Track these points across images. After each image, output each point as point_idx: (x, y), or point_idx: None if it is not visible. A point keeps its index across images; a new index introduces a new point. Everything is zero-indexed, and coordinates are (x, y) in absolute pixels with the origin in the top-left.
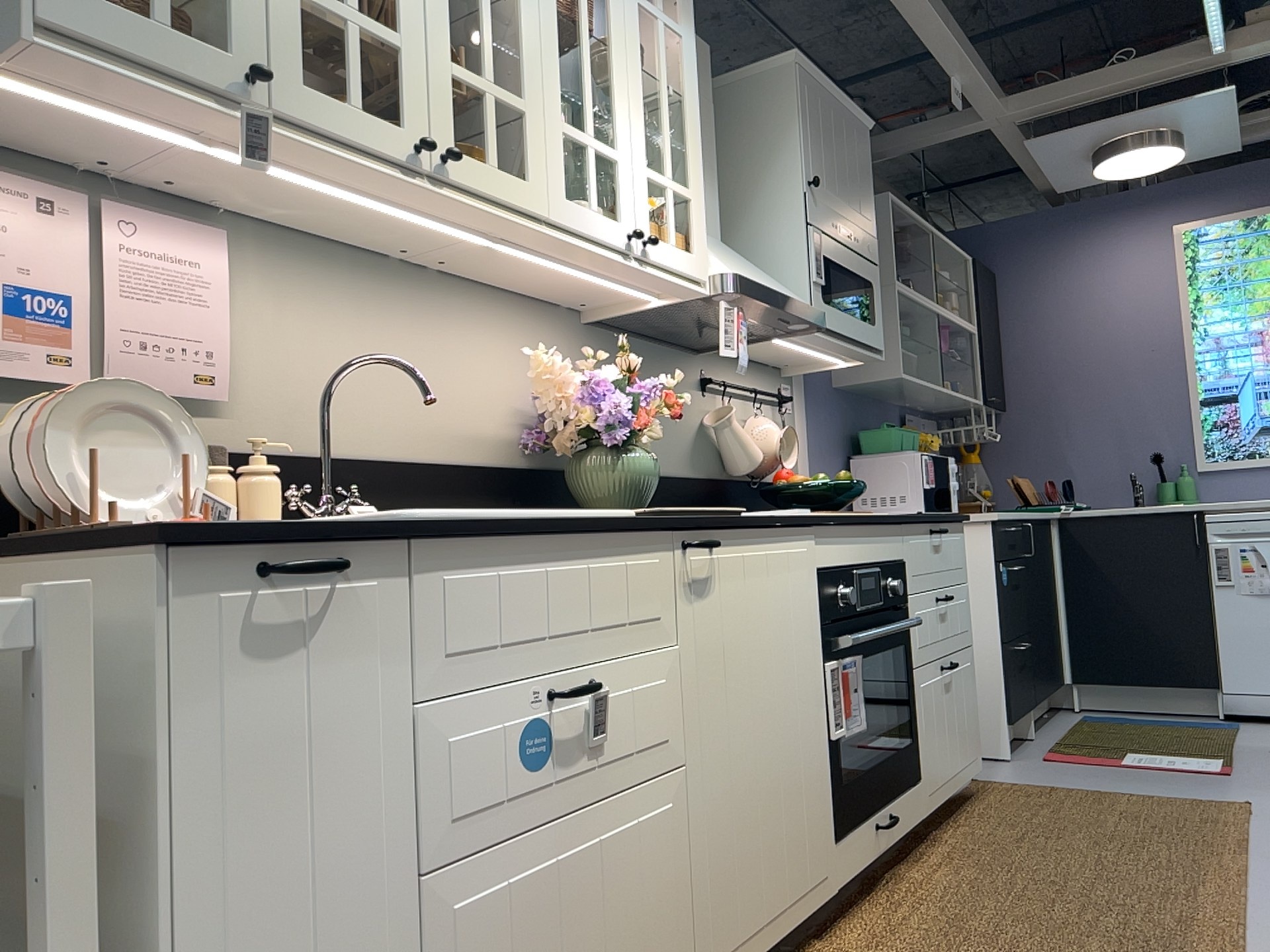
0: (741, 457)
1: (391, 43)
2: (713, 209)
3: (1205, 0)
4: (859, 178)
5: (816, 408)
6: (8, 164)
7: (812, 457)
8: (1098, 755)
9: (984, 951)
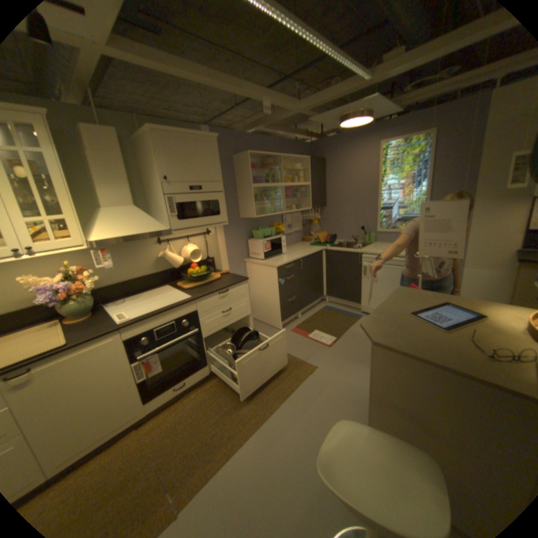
0: (173, 263)
1: None
2: (123, 195)
3: (345, 60)
4: (206, 161)
5: (228, 228)
6: None
7: (226, 245)
8: (305, 331)
9: (167, 443)
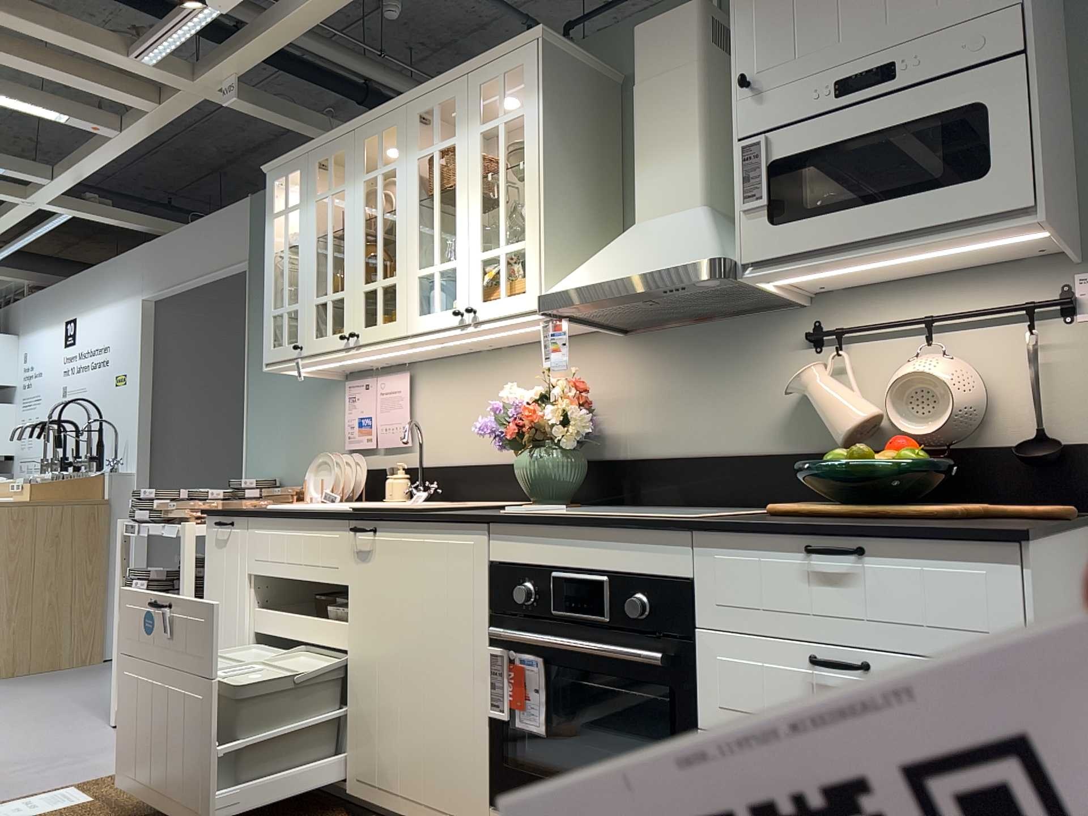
0: (830, 426)
1: (341, 296)
2: (681, 181)
3: None
4: None
5: None
6: (364, 374)
7: None
8: None
9: None
